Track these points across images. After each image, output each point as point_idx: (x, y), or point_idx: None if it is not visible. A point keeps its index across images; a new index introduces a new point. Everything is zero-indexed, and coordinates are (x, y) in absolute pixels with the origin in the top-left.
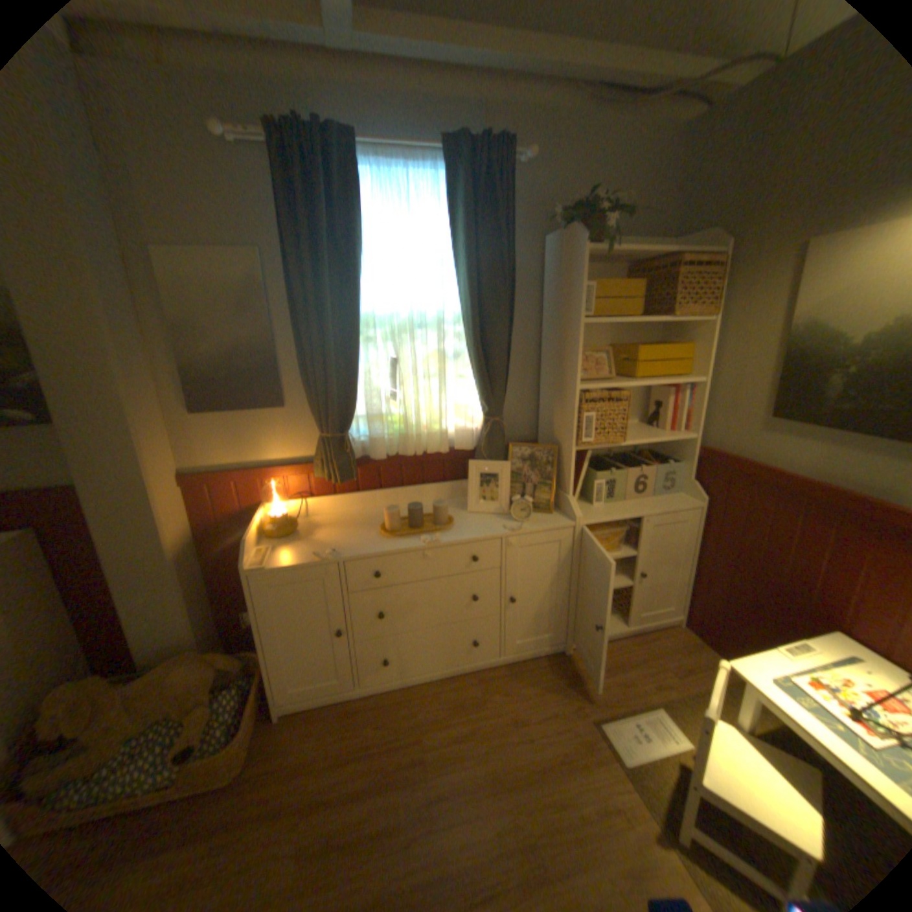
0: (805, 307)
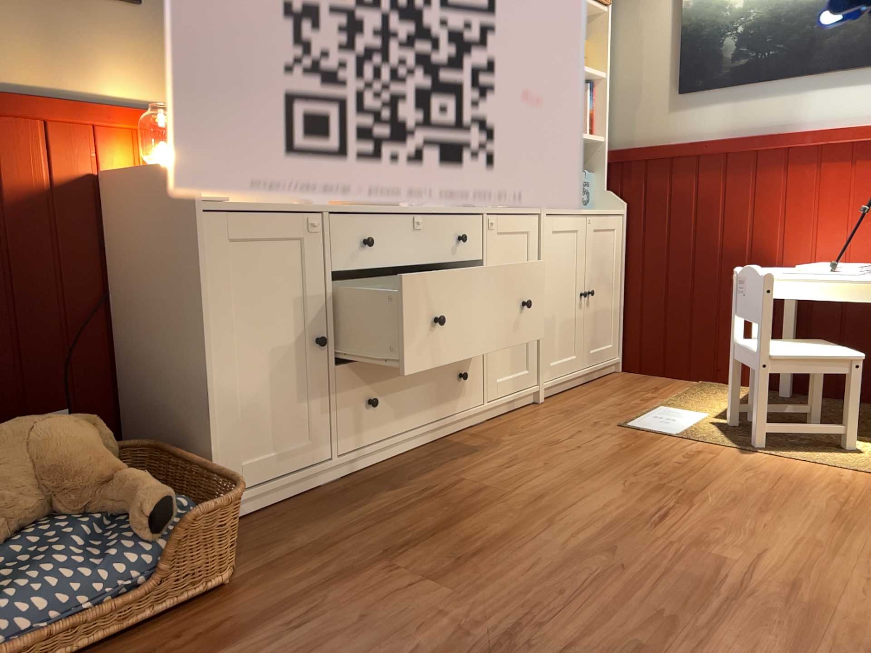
0: None
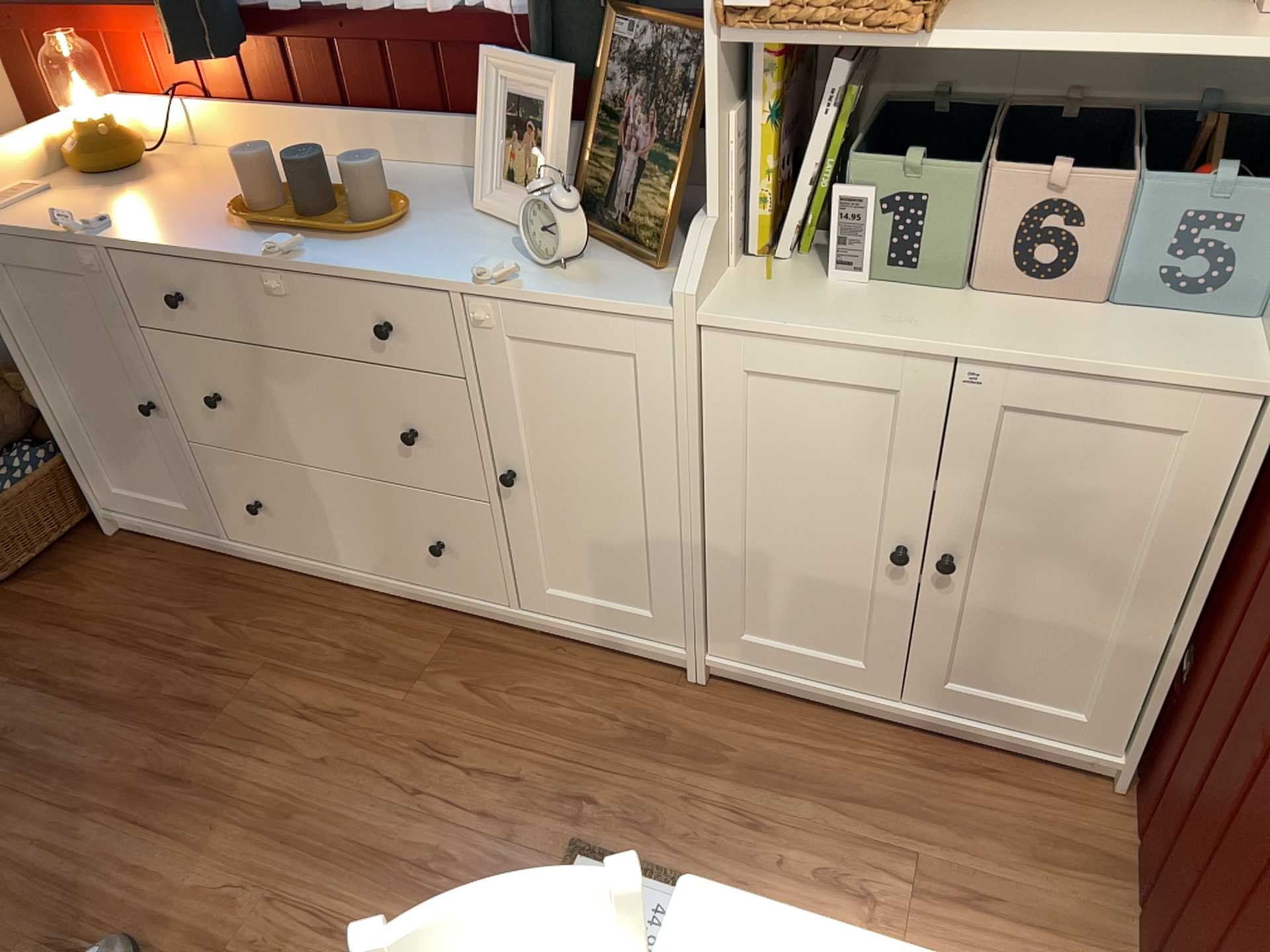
0: None
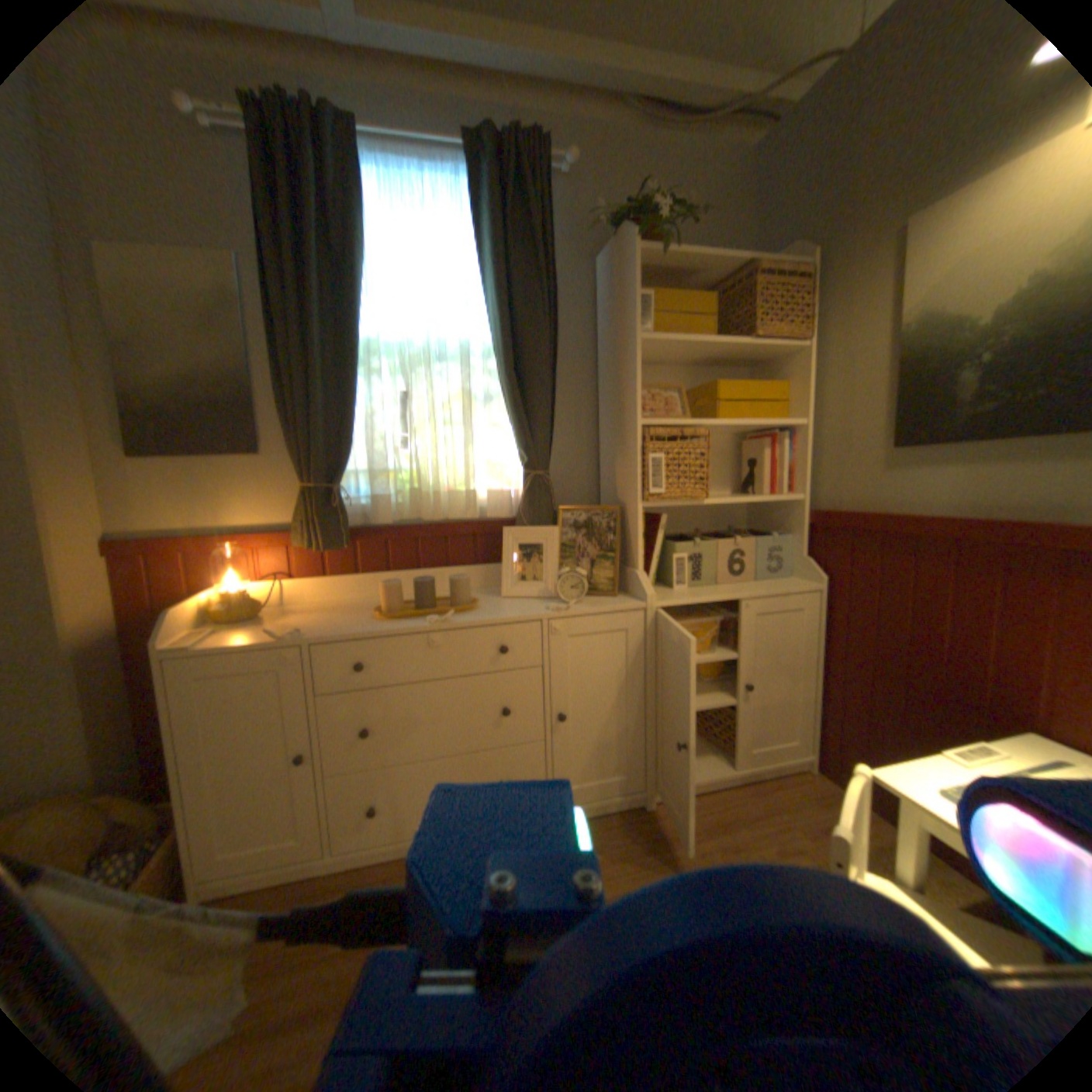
0: (914, 300)
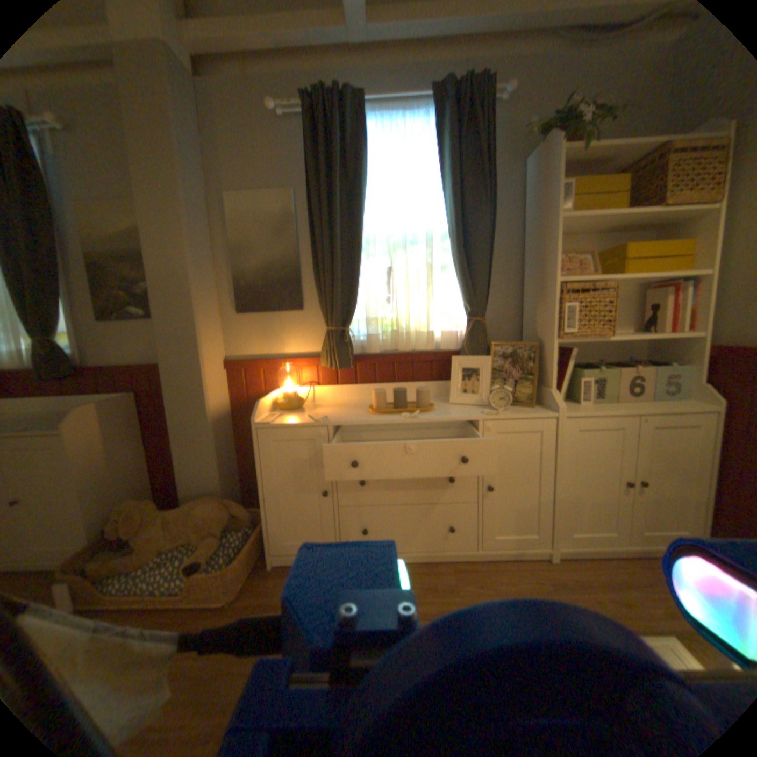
0: None
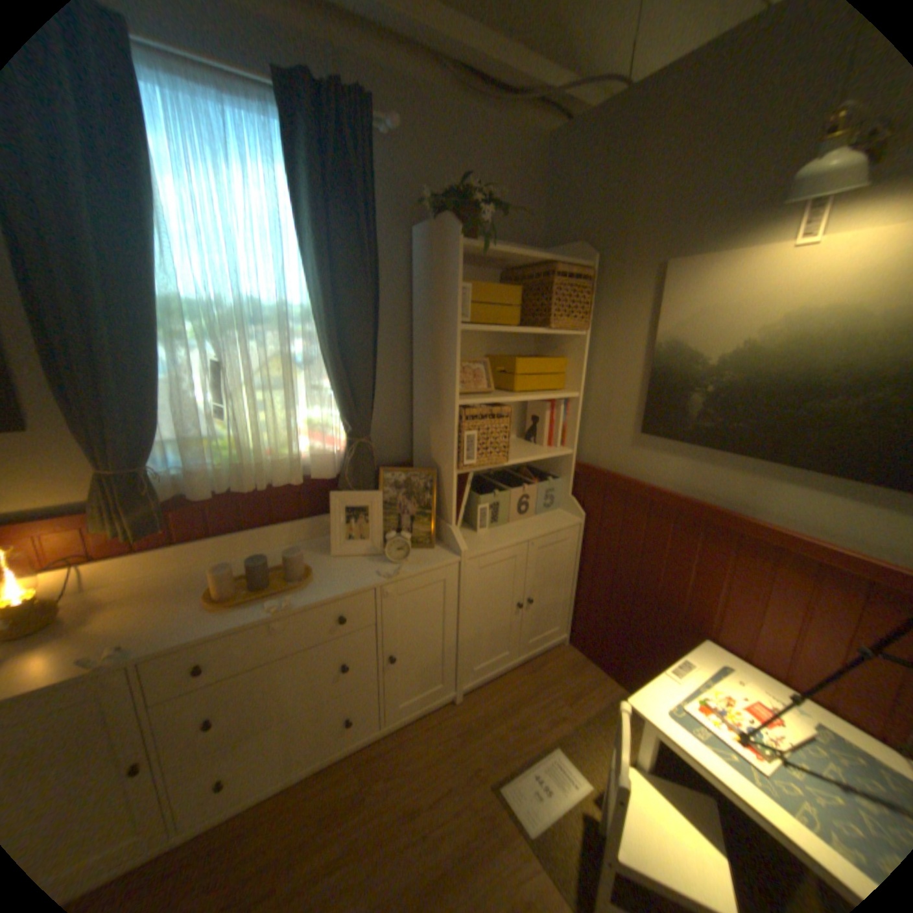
0: (667, 327)
